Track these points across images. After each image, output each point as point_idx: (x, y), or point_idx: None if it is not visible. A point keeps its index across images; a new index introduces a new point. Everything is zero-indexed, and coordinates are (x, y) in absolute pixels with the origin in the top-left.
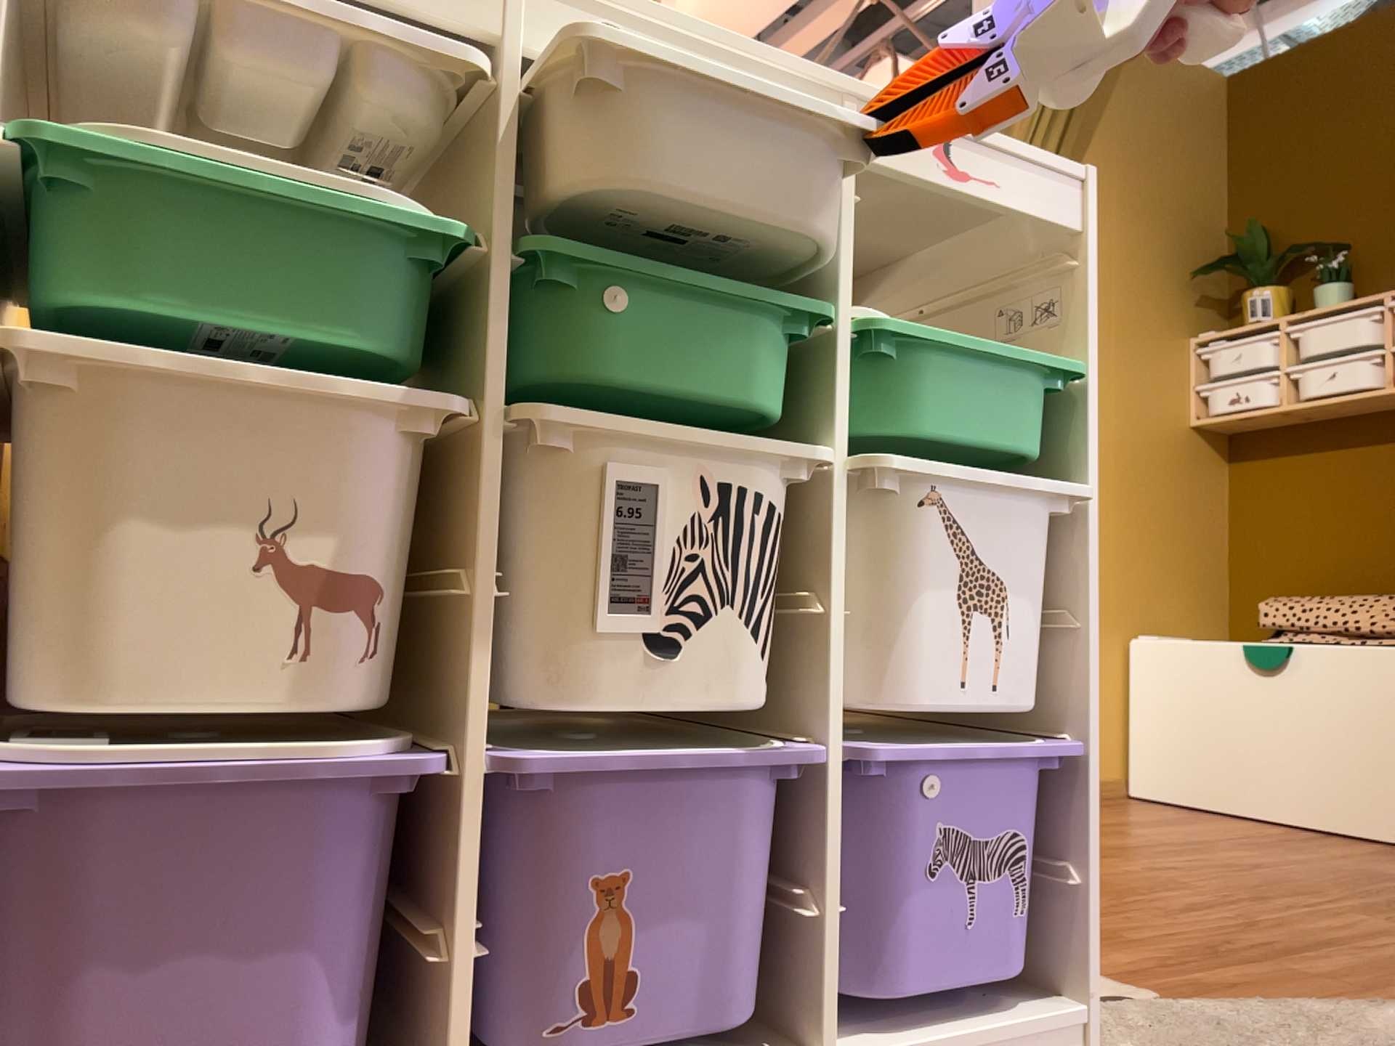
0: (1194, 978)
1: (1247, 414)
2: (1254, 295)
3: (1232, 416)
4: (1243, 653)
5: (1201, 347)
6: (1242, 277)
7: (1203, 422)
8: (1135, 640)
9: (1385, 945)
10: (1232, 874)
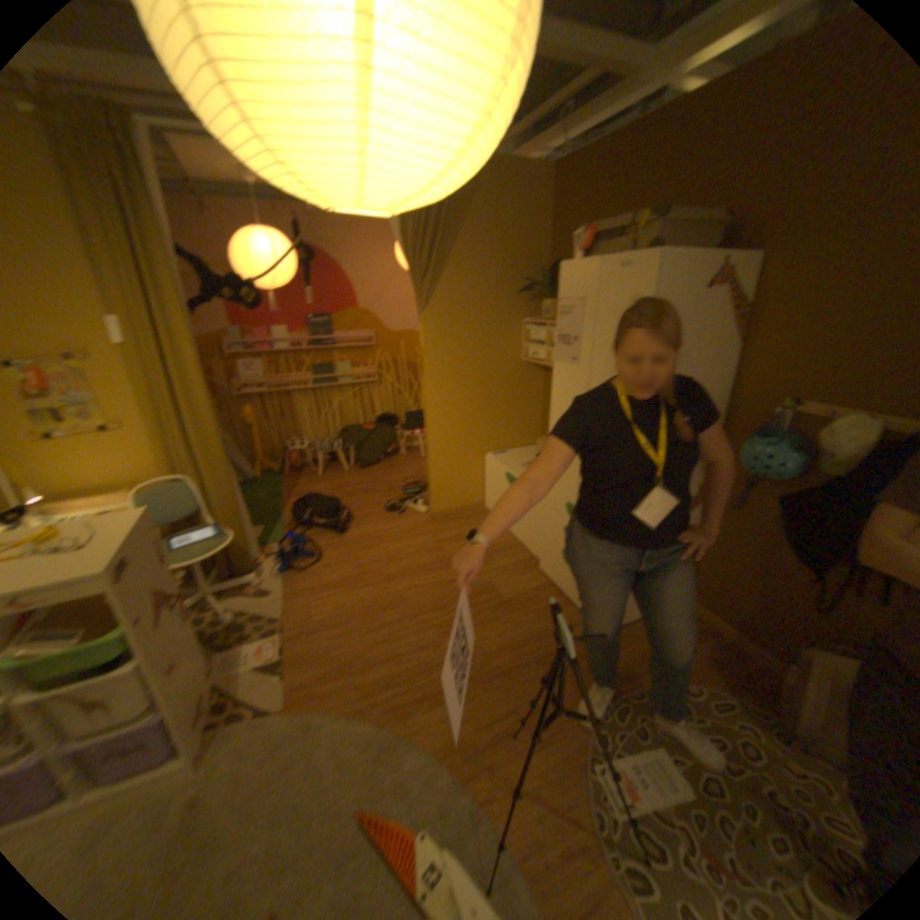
0: (308, 700)
1: (538, 364)
2: (548, 302)
3: (534, 363)
4: (505, 480)
5: (527, 326)
6: (545, 292)
7: (527, 361)
8: (485, 459)
9: (406, 668)
10: (429, 598)
